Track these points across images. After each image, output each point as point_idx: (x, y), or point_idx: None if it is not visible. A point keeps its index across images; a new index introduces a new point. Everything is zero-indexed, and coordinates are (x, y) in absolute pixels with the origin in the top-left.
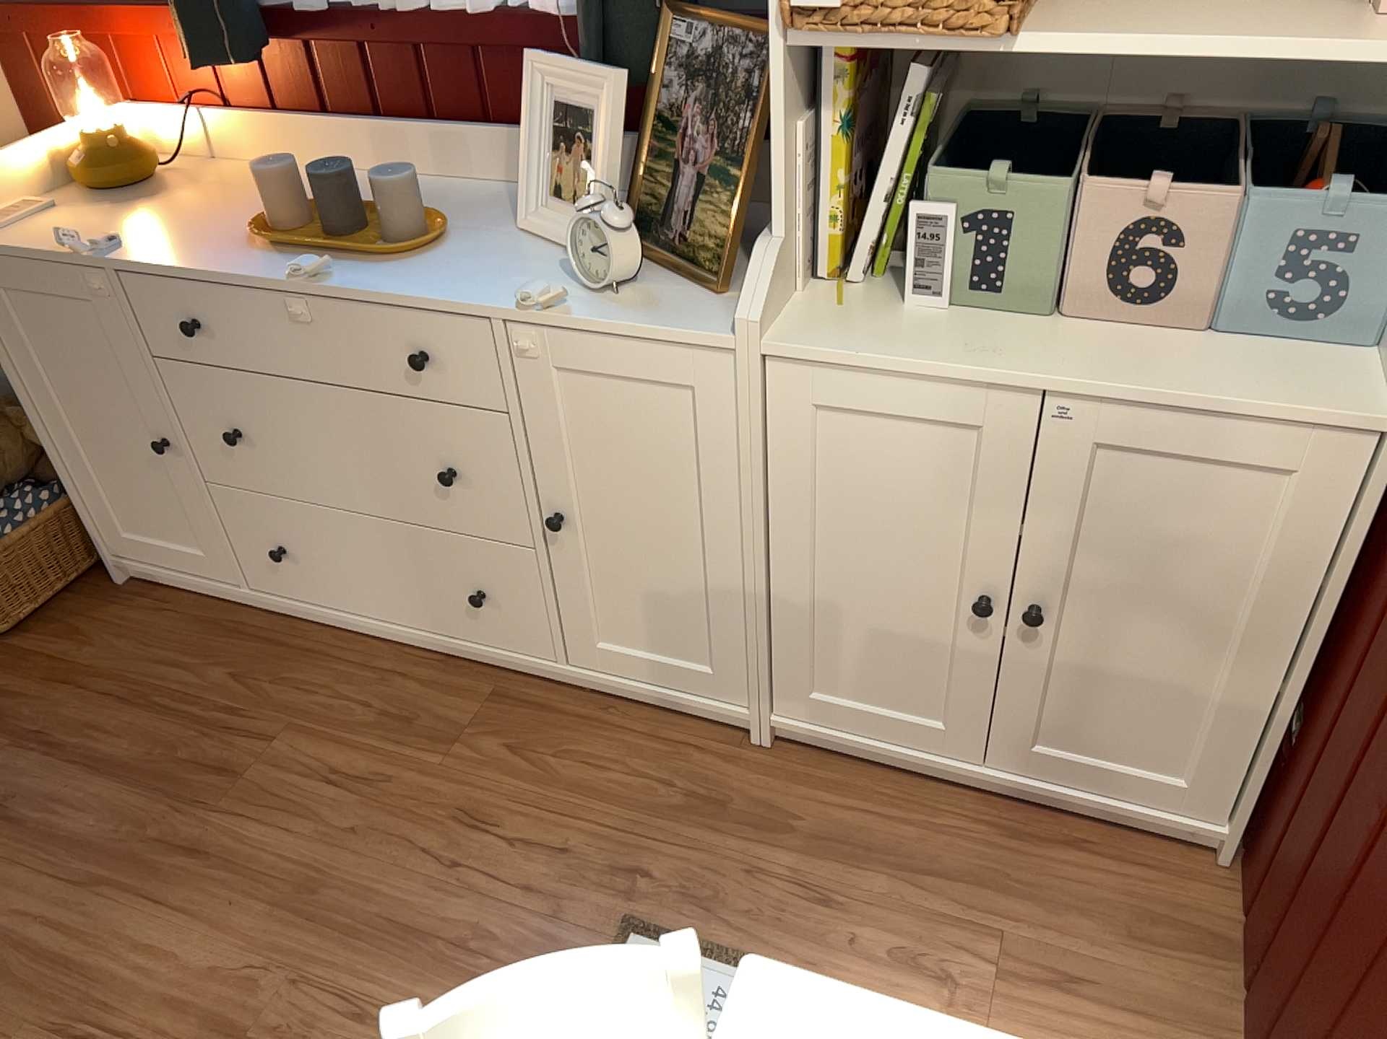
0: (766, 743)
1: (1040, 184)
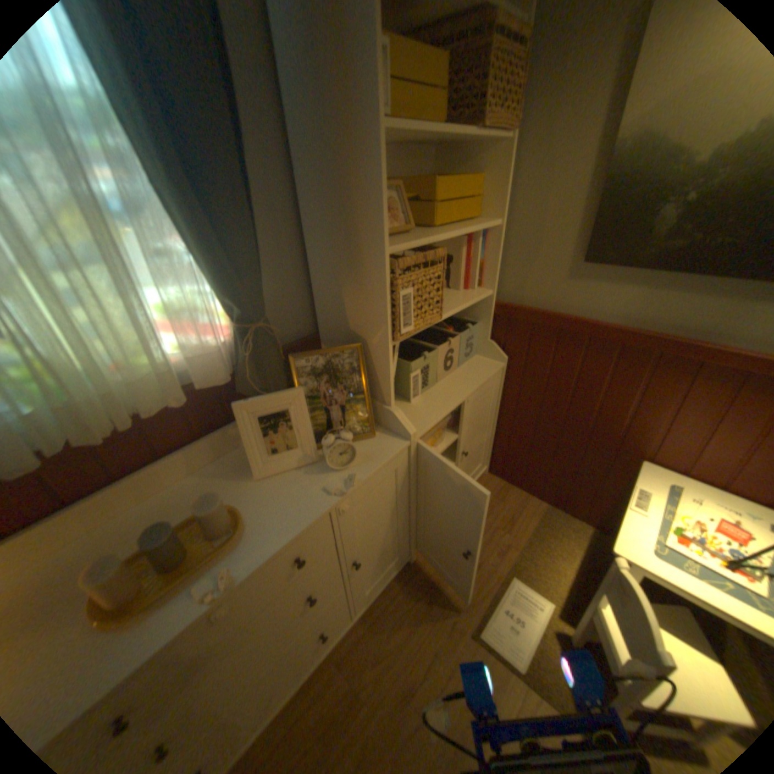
0: (413, 561)
1: (429, 350)
